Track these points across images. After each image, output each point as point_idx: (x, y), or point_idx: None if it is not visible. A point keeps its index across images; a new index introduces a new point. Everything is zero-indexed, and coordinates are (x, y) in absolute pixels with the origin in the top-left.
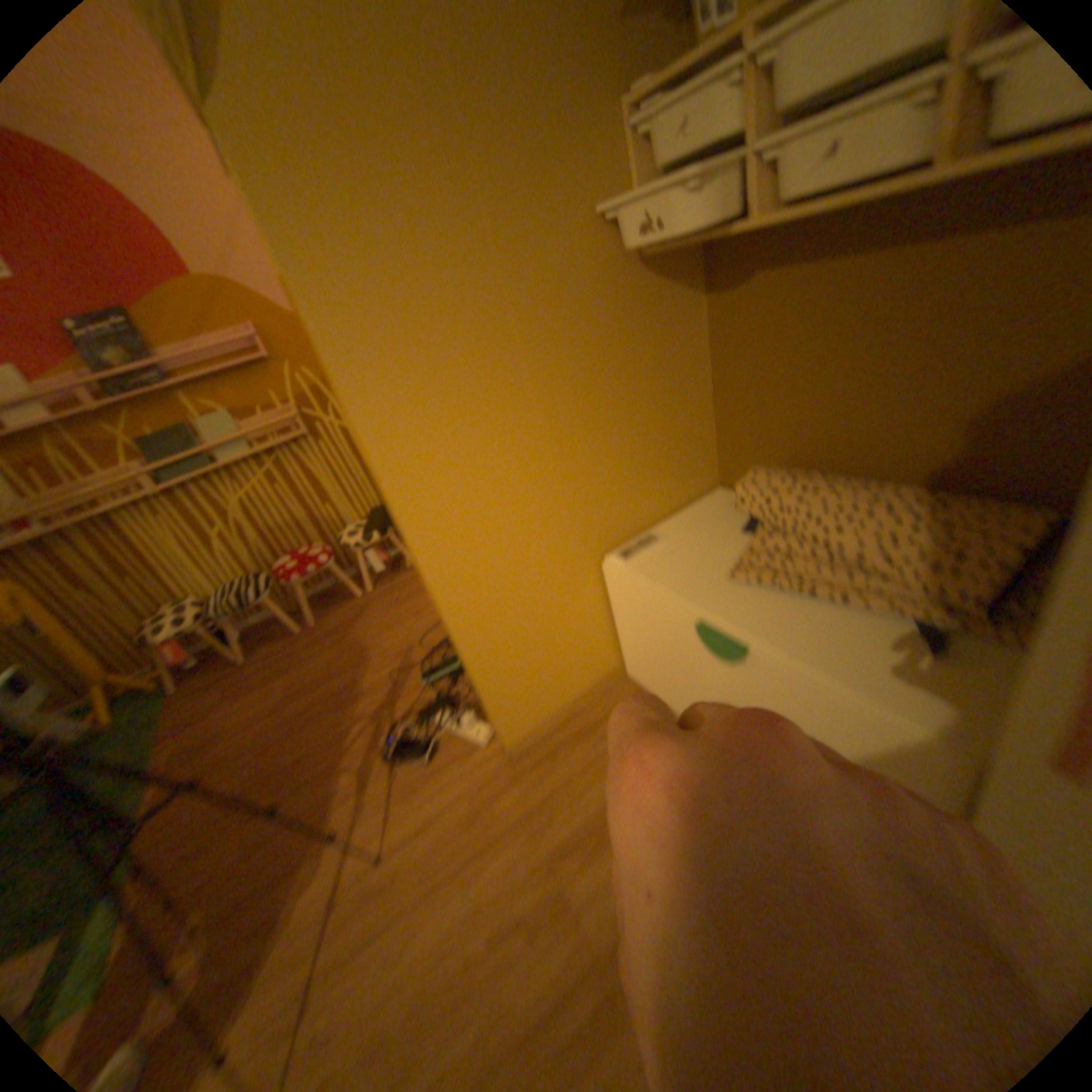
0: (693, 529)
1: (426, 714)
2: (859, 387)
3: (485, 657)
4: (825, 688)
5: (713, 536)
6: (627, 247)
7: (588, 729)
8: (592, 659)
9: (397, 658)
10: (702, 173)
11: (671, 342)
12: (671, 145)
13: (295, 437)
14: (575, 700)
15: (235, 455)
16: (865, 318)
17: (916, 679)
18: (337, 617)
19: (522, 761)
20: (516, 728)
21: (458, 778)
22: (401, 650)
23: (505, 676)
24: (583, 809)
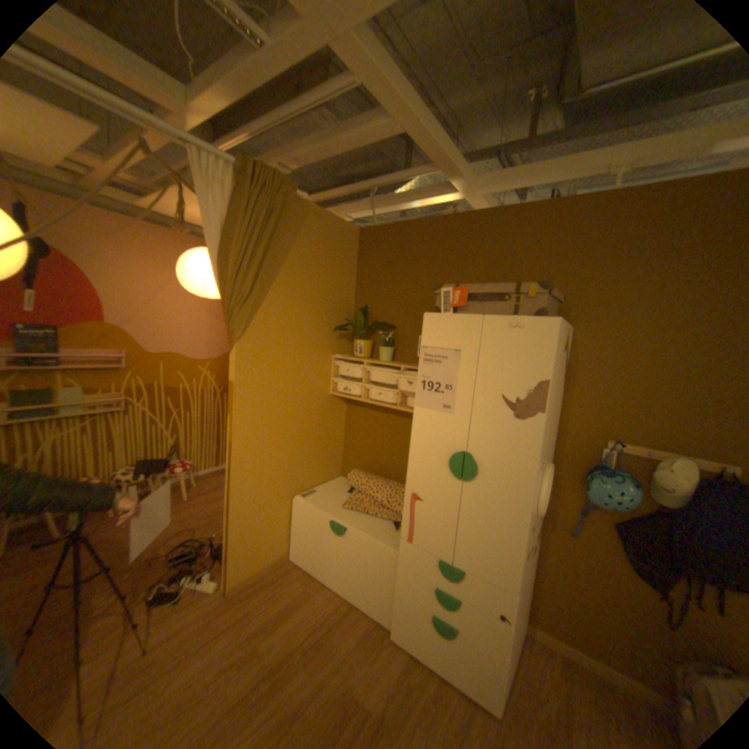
0: (330, 491)
1: (173, 584)
2: (386, 450)
3: (236, 537)
4: (368, 540)
5: (338, 494)
6: (326, 392)
7: (270, 585)
8: (277, 550)
9: (148, 556)
10: (351, 384)
11: (333, 421)
12: (344, 373)
13: (113, 413)
14: (264, 572)
15: (74, 416)
16: (388, 430)
17: (391, 536)
18: (94, 531)
19: (234, 601)
20: (235, 583)
21: (196, 612)
22: (151, 551)
23: (241, 550)
24: (267, 618)
